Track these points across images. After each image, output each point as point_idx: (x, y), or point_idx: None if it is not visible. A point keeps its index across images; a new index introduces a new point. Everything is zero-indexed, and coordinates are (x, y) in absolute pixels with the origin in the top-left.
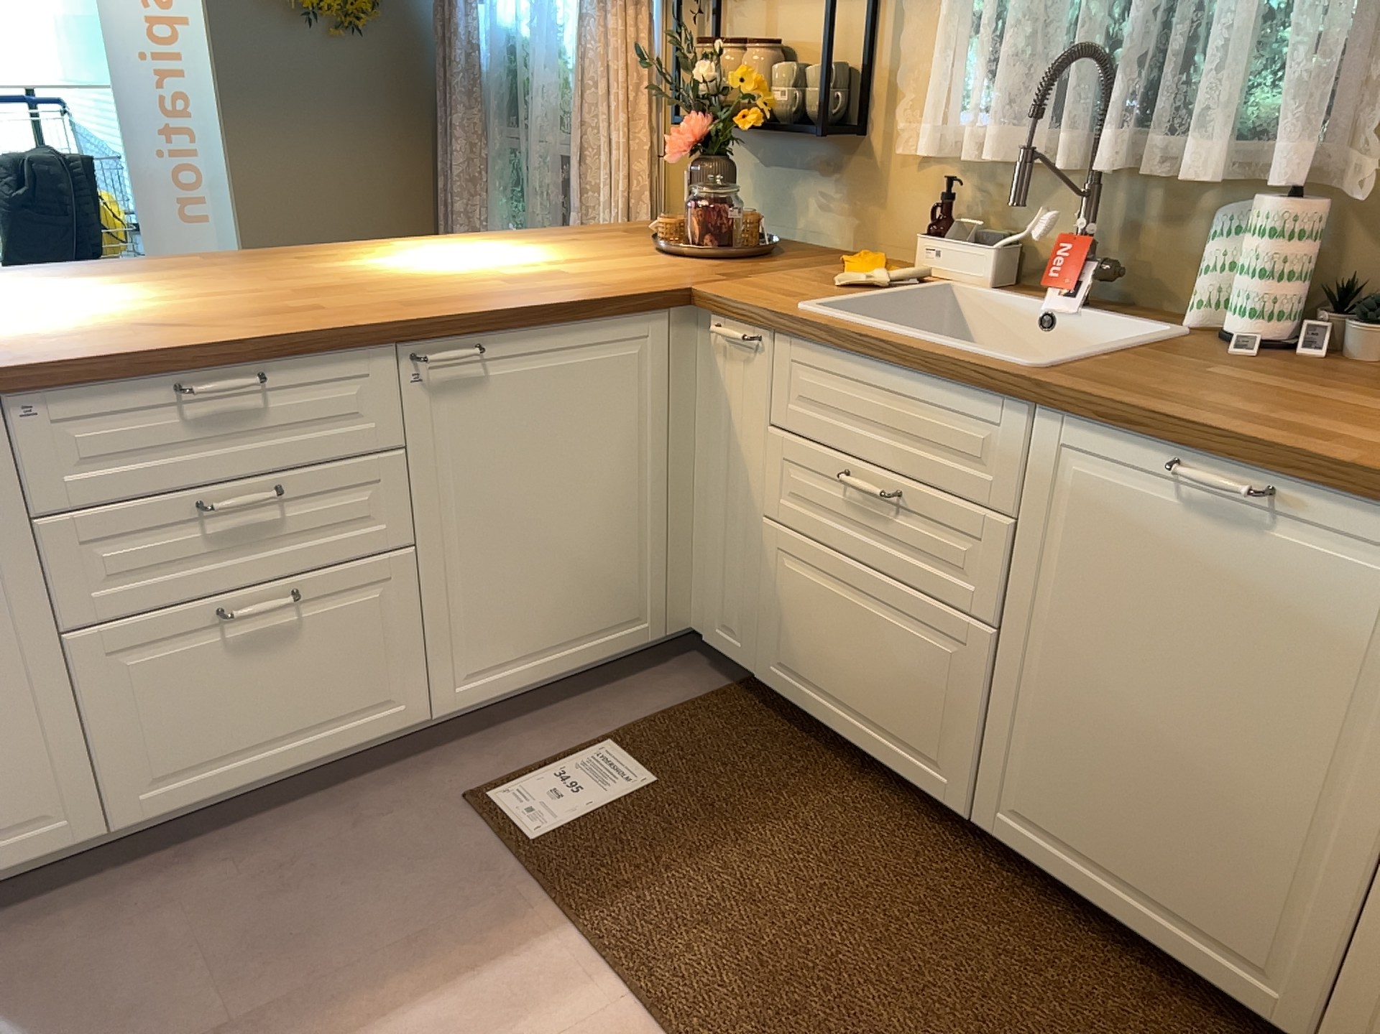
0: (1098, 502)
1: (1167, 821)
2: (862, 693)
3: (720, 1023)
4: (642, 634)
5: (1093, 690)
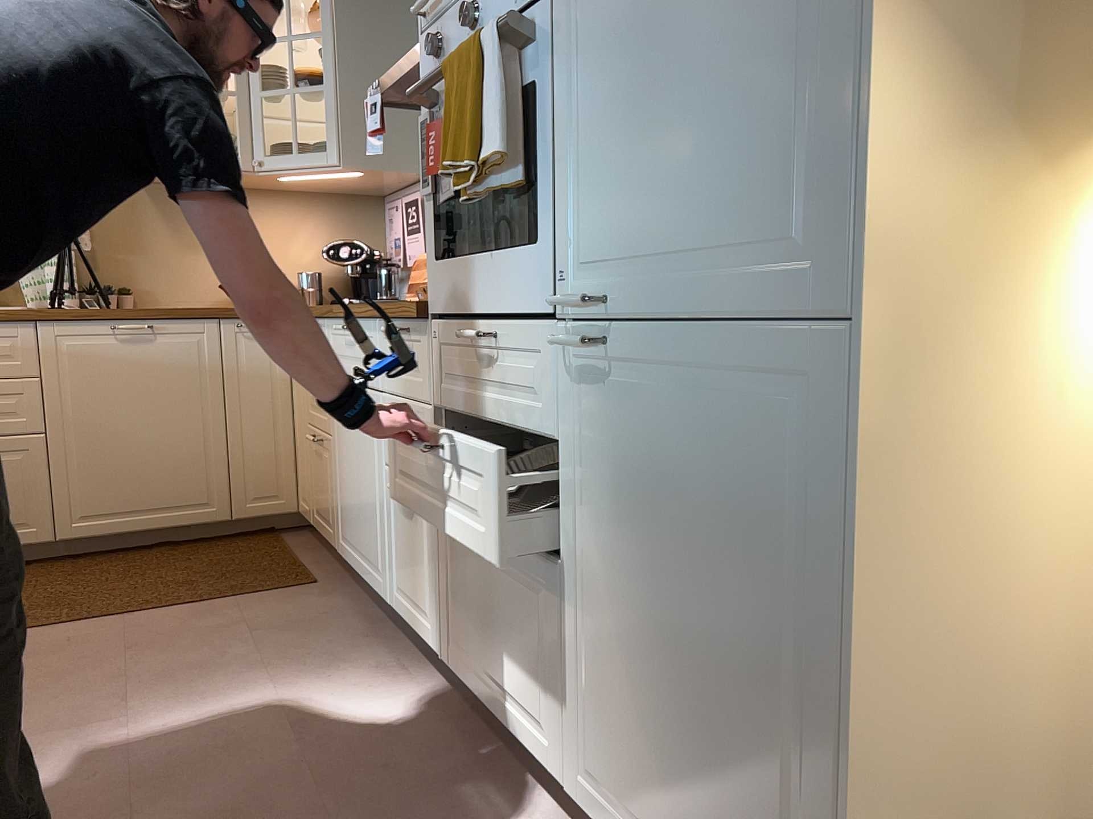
0: (82, 354)
1: (154, 470)
2: None
3: (52, 617)
4: None
5: (105, 435)
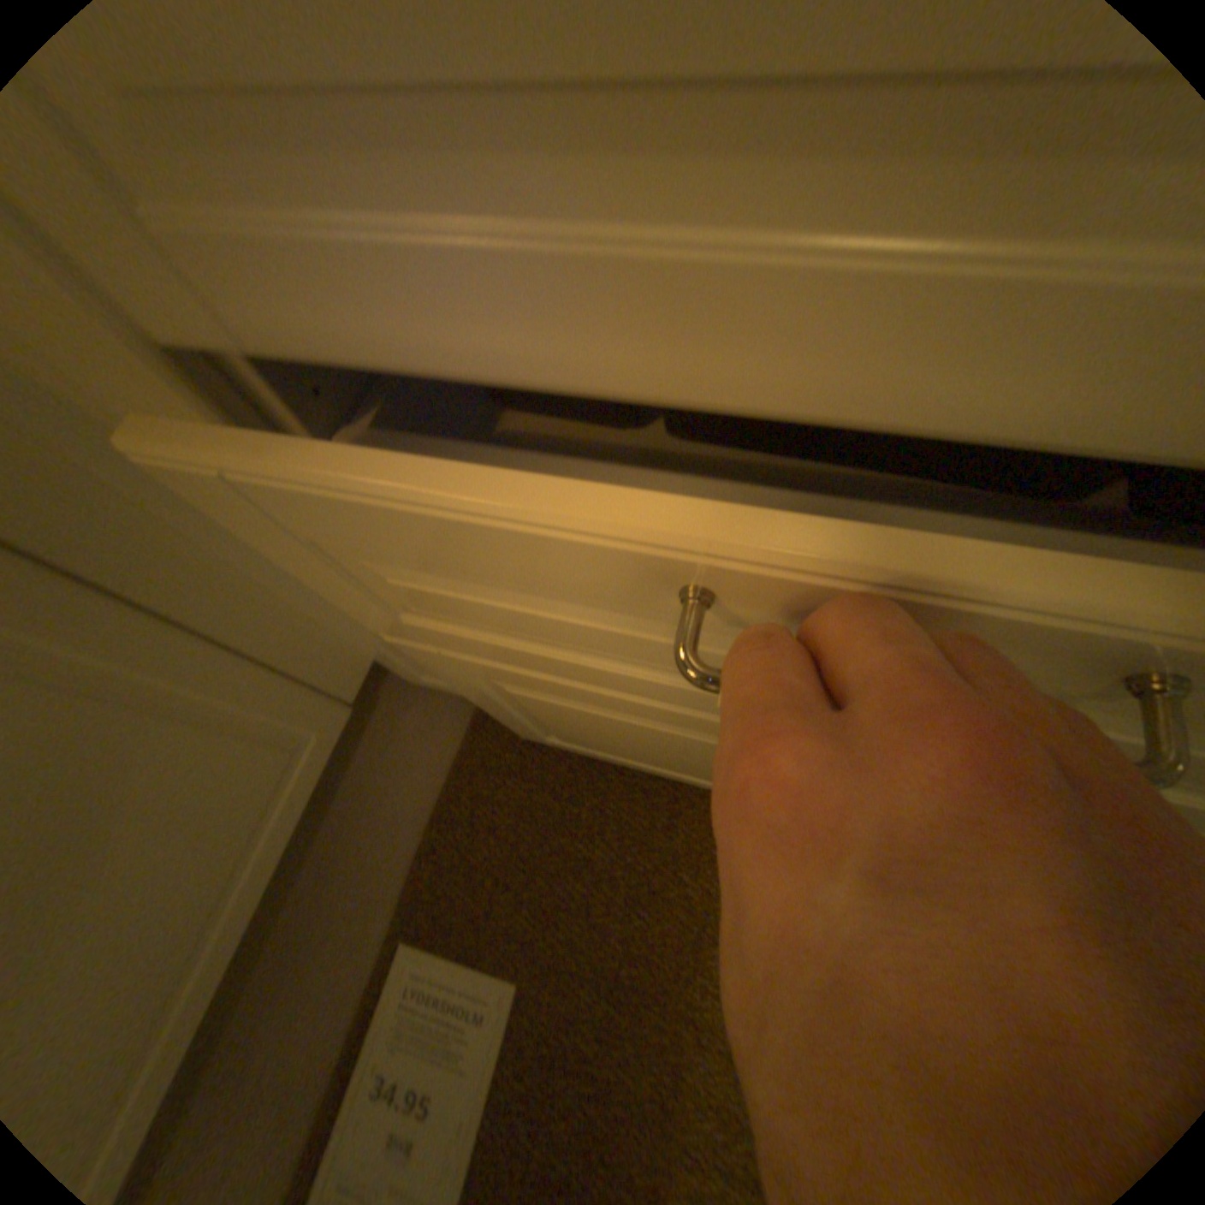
0: None
1: None
2: None
3: None
4: (320, 755)
5: None
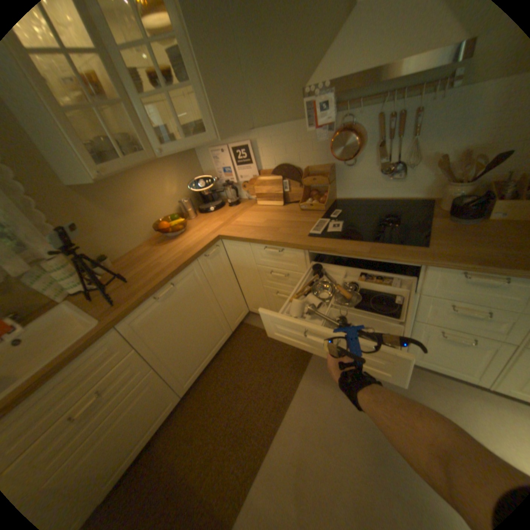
0: (147, 322)
1: (202, 341)
2: (137, 434)
3: (253, 449)
4: None
5: (177, 346)
